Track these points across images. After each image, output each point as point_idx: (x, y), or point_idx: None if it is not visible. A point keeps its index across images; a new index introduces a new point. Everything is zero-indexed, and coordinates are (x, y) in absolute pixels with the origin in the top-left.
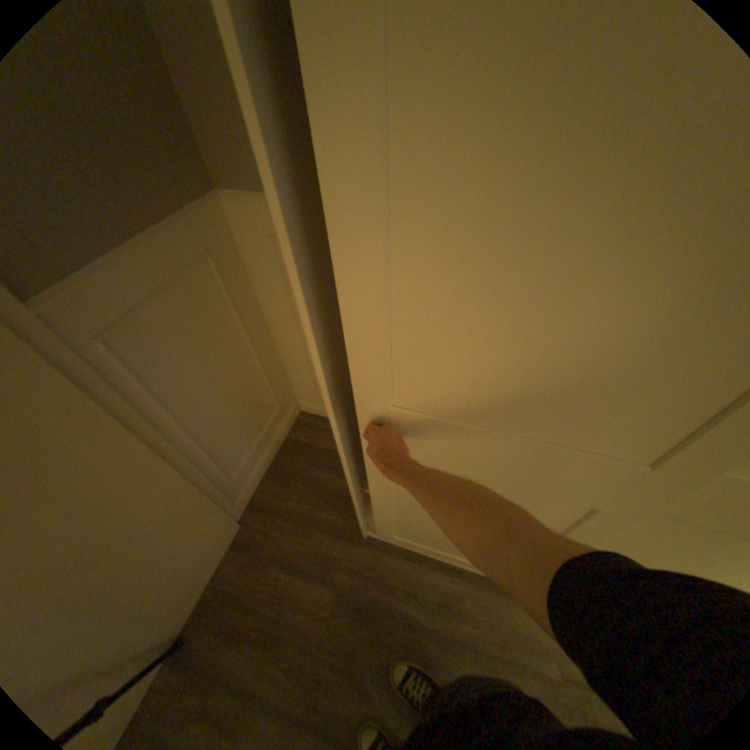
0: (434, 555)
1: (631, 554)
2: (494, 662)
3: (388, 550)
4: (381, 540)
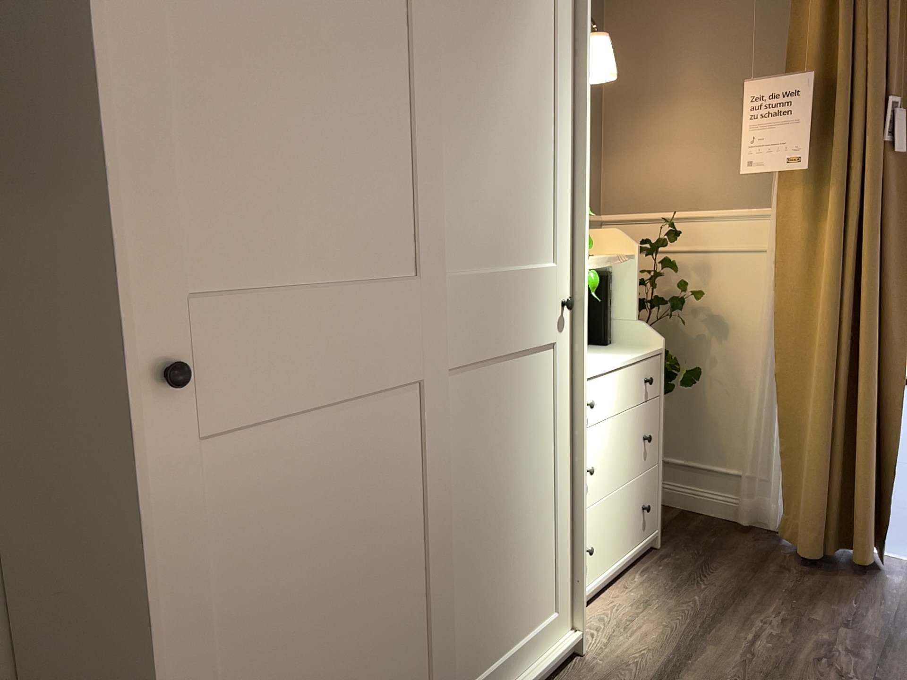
0: None
1: (486, 465)
2: None
3: None
4: None
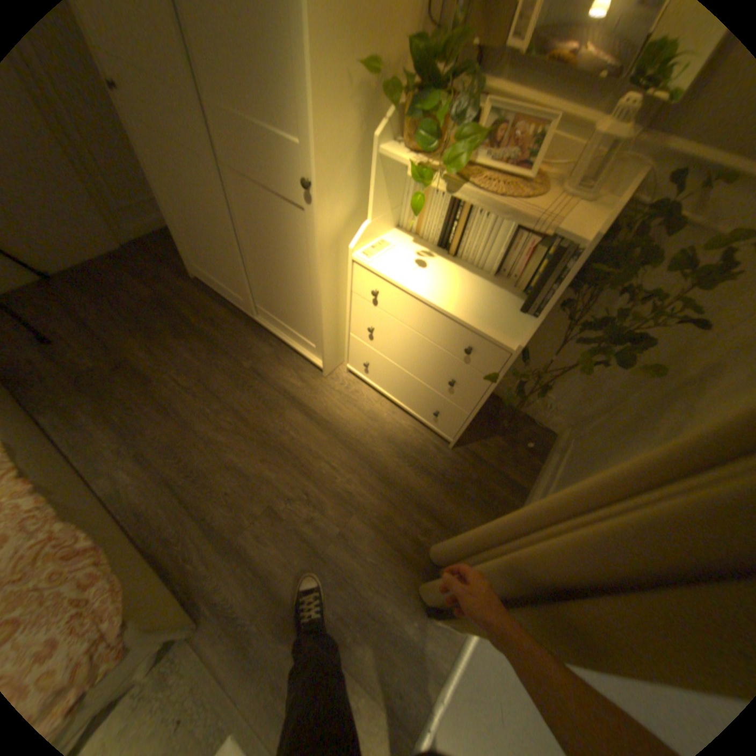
0: (227, 298)
1: (260, 238)
2: (219, 349)
3: (202, 289)
4: (198, 277)
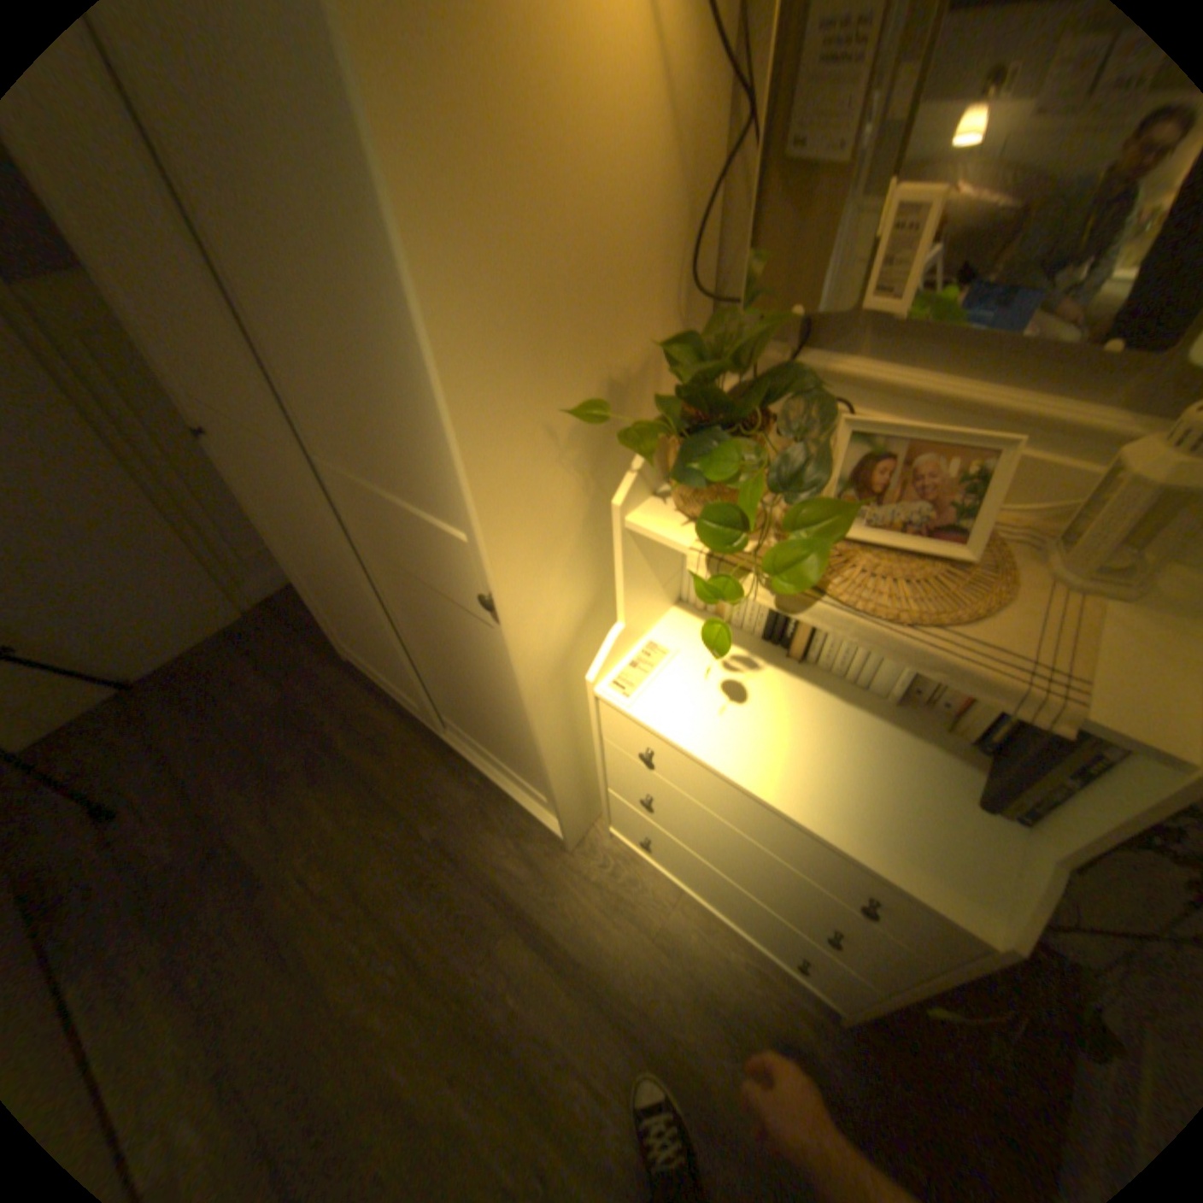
0: (395, 693)
1: (428, 639)
2: (378, 801)
3: (357, 677)
4: (349, 660)
